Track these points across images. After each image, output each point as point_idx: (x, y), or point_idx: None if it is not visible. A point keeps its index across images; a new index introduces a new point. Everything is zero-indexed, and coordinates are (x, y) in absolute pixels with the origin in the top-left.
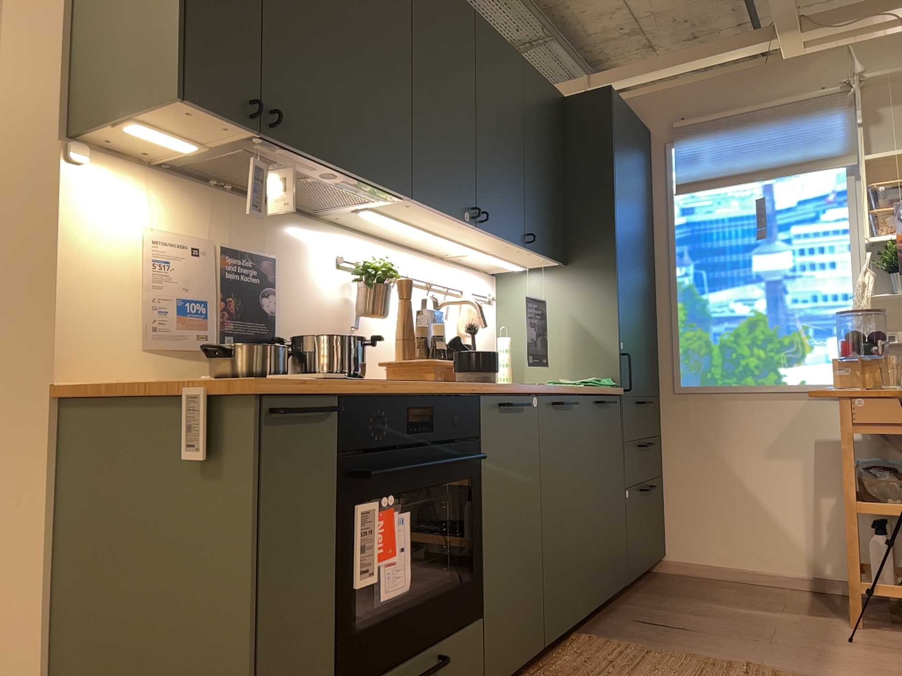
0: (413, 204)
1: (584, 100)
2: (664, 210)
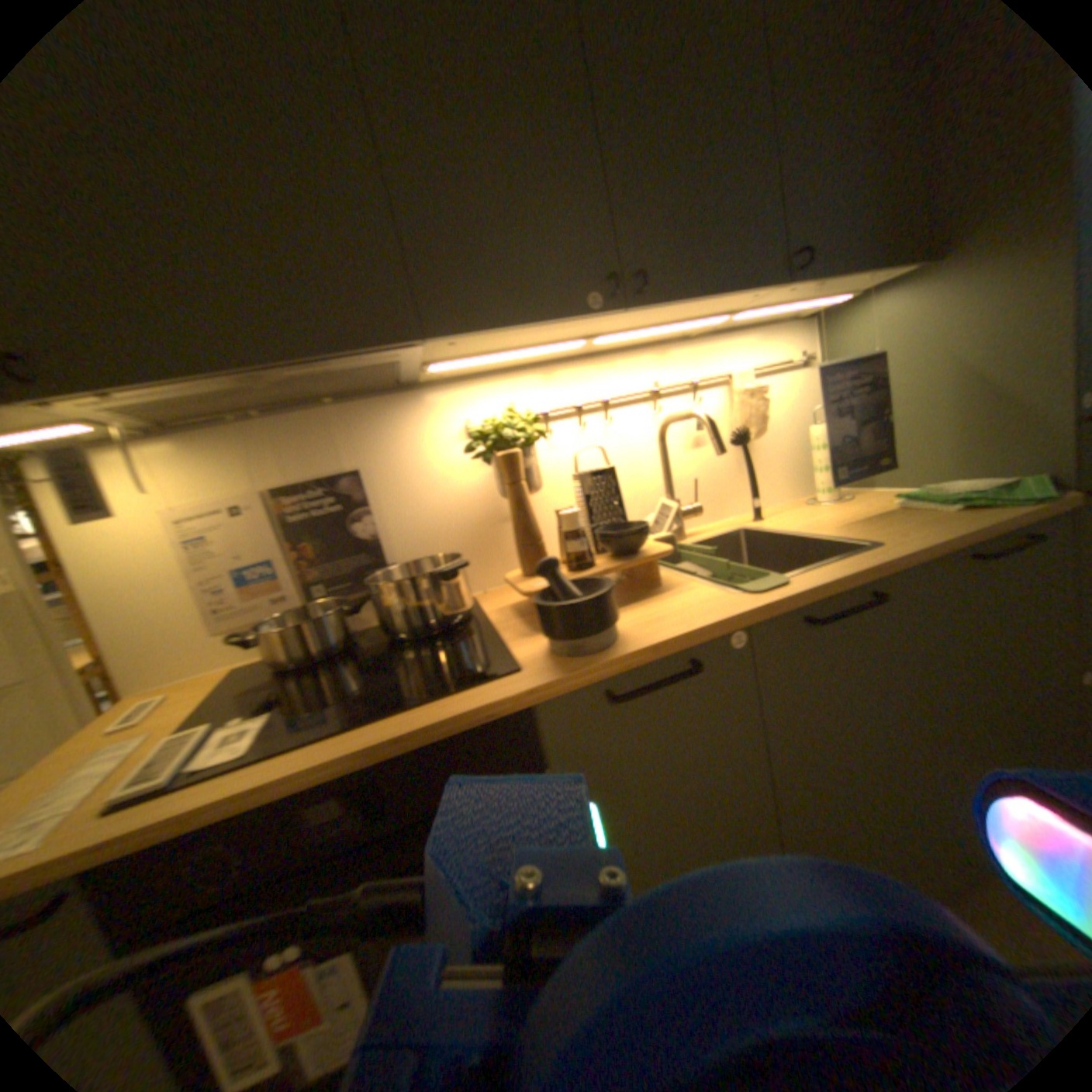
0: (455, 339)
1: None
2: None
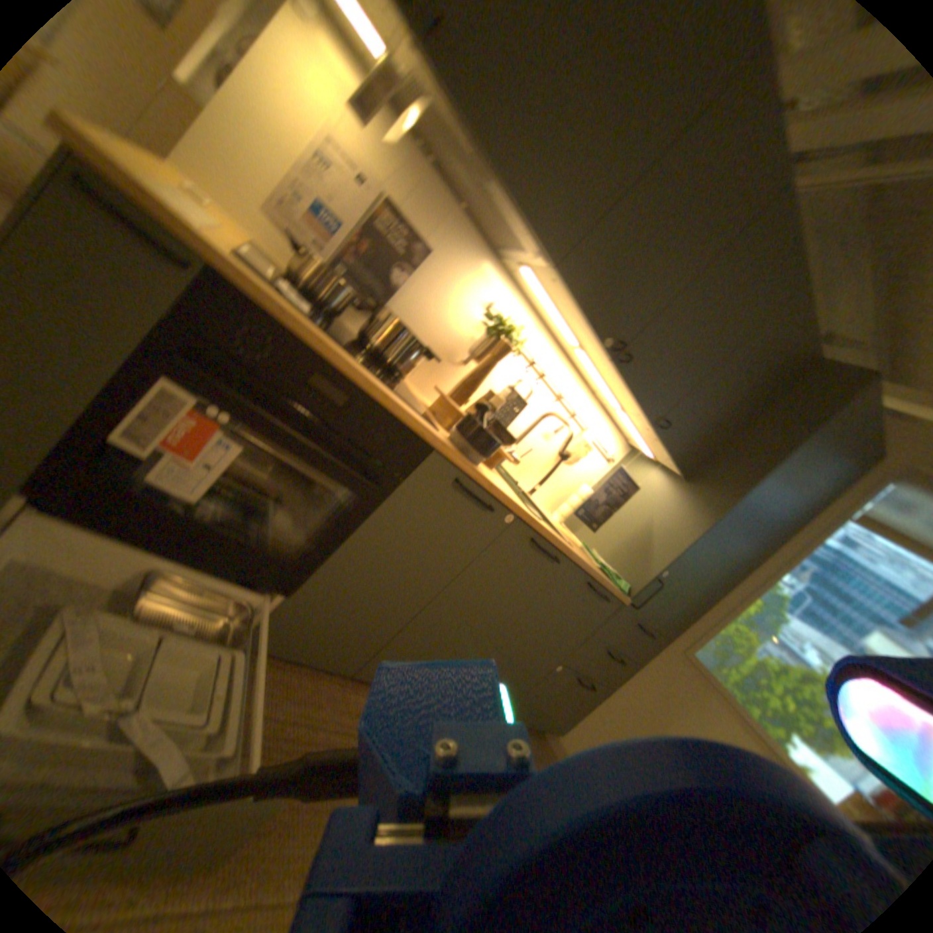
0: (556, 280)
1: (839, 365)
2: (826, 521)
